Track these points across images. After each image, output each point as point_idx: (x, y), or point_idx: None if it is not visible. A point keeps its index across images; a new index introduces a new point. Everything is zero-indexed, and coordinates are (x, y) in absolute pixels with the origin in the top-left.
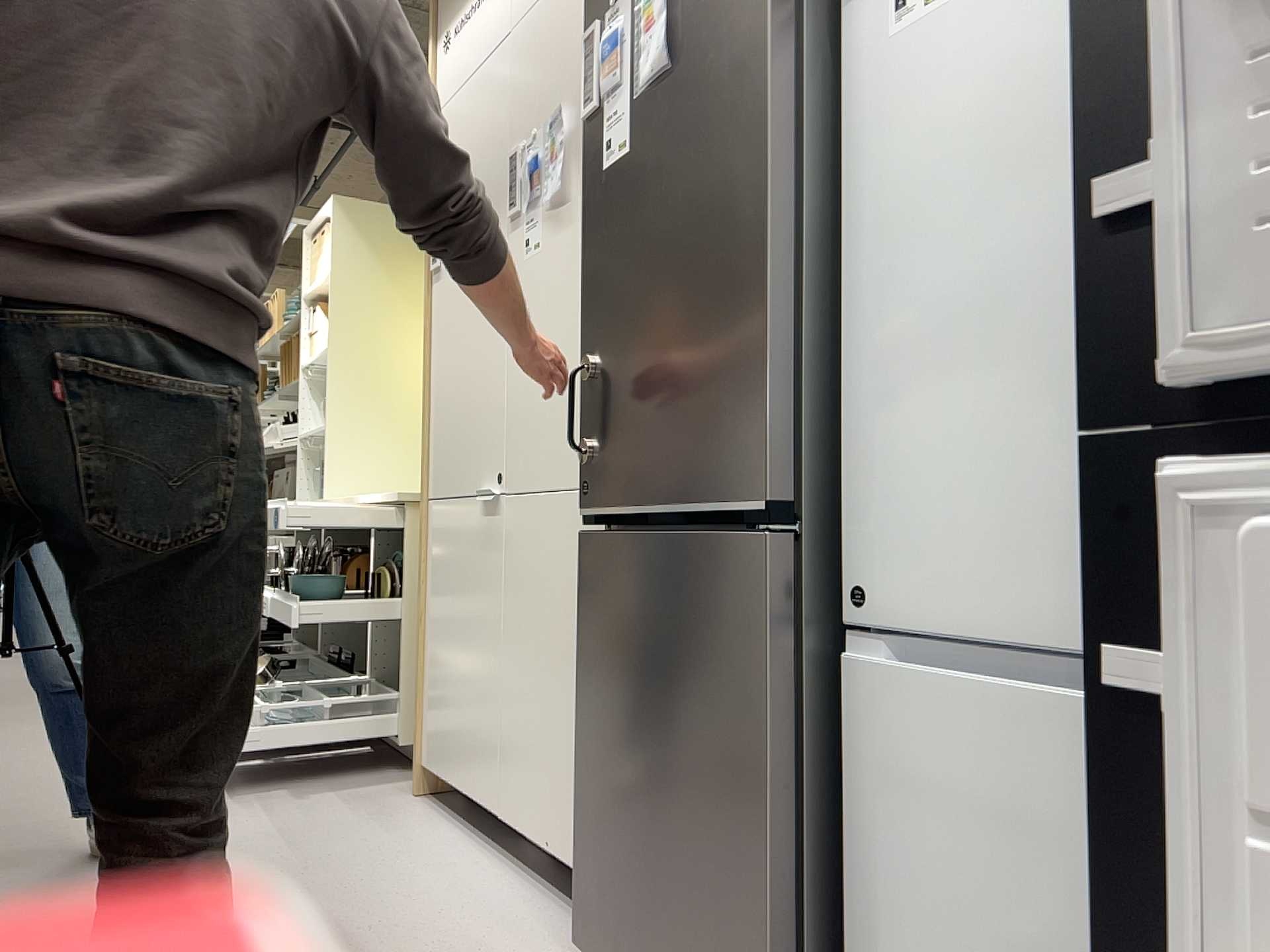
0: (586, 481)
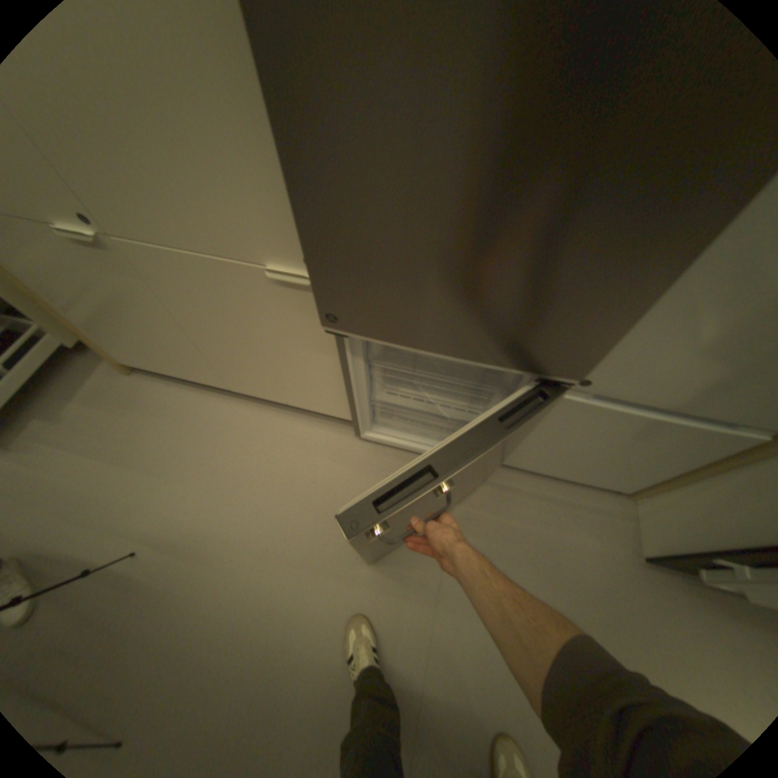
0: (328, 309)
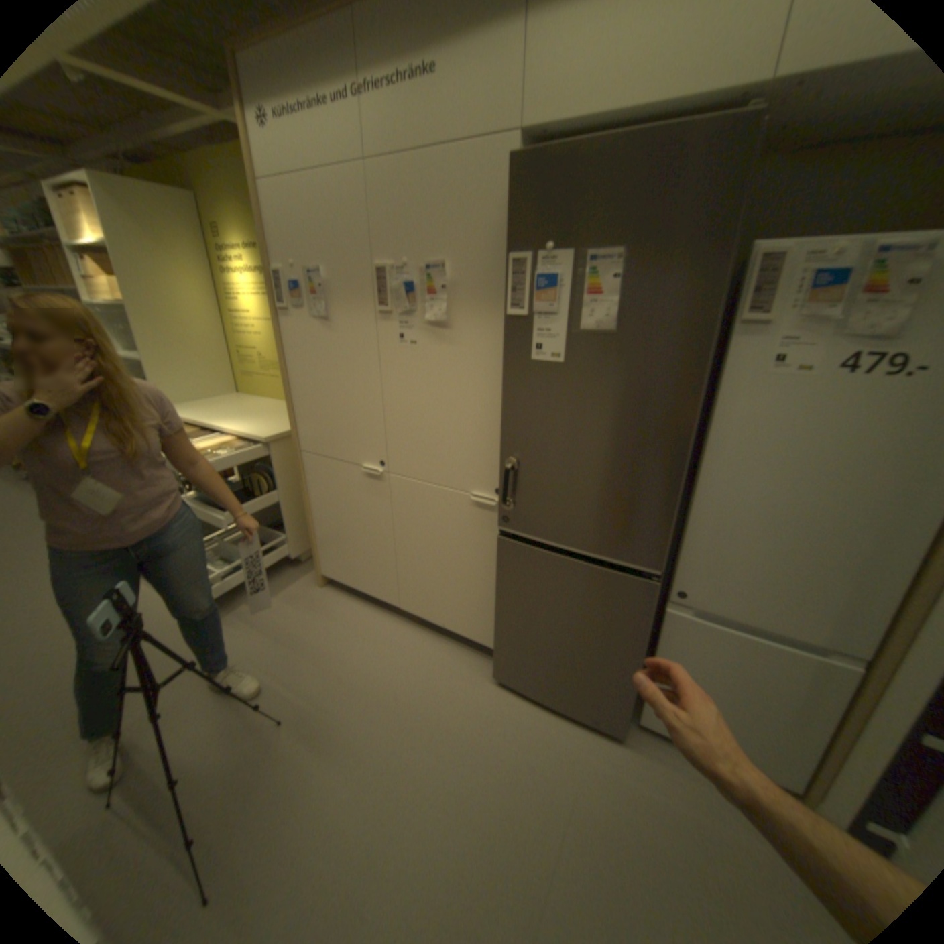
0: (505, 514)
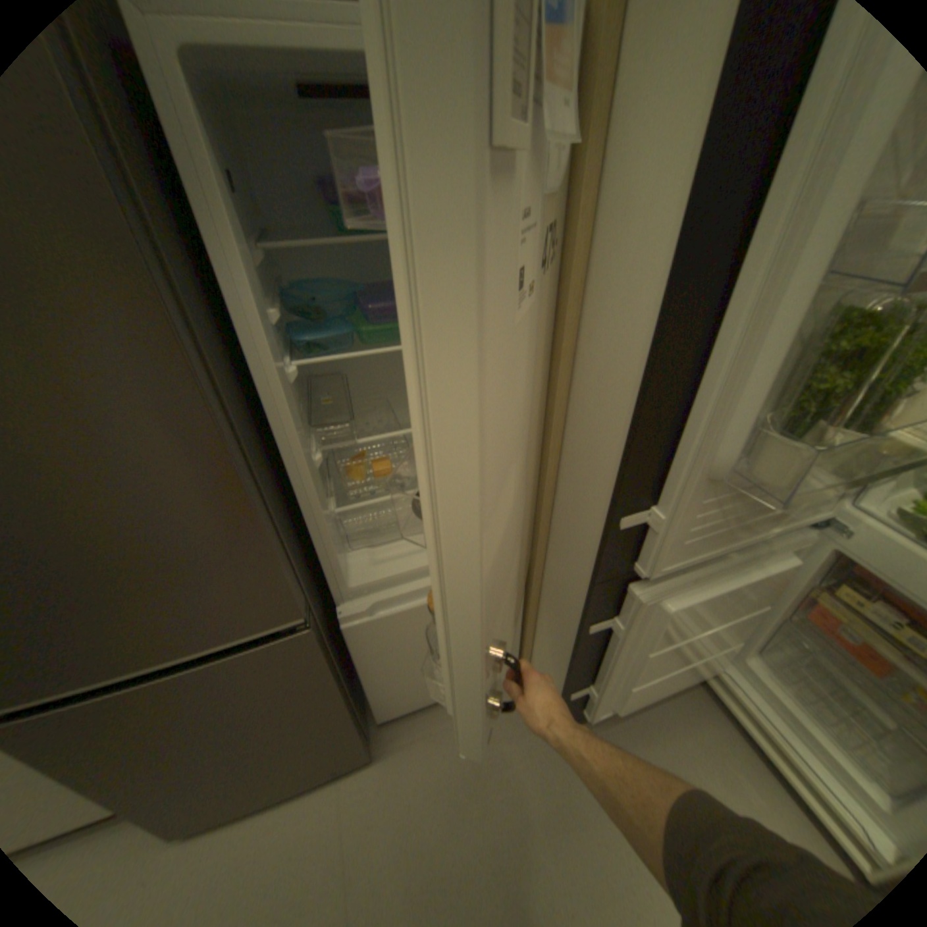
0: None
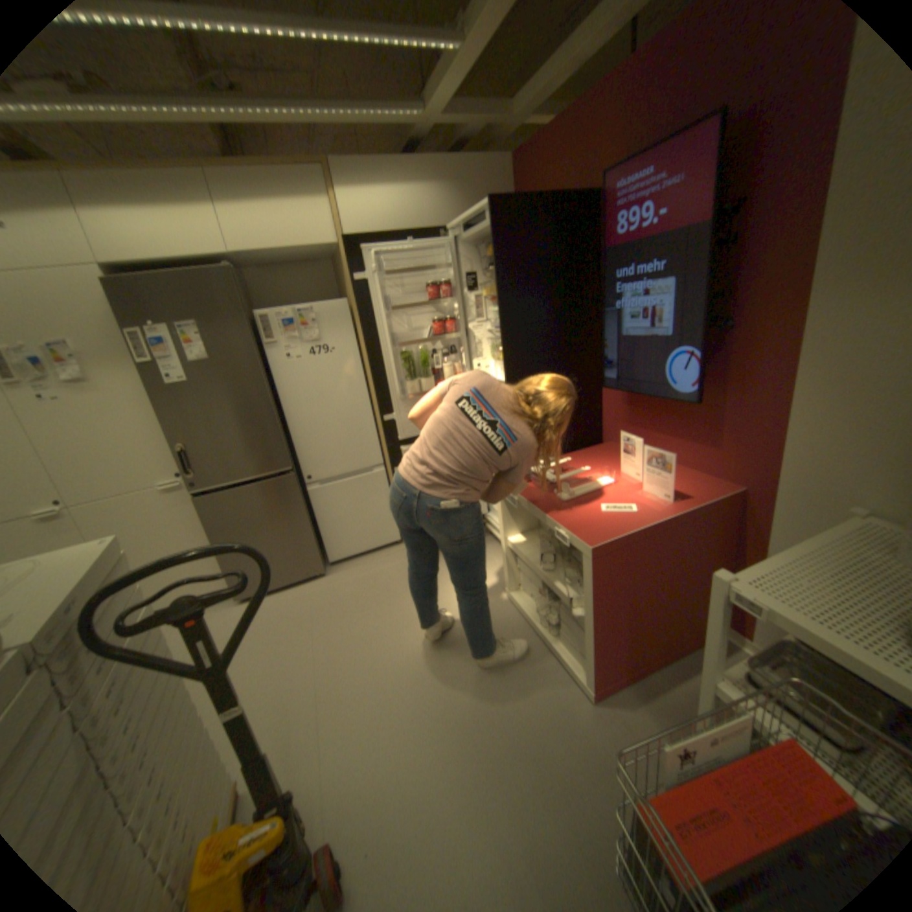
0: (191, 482)
